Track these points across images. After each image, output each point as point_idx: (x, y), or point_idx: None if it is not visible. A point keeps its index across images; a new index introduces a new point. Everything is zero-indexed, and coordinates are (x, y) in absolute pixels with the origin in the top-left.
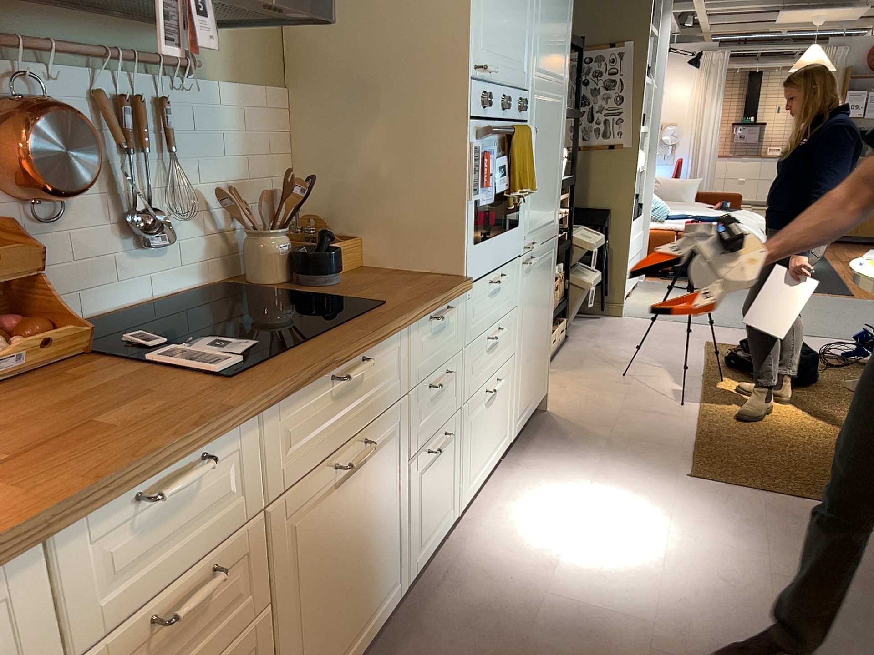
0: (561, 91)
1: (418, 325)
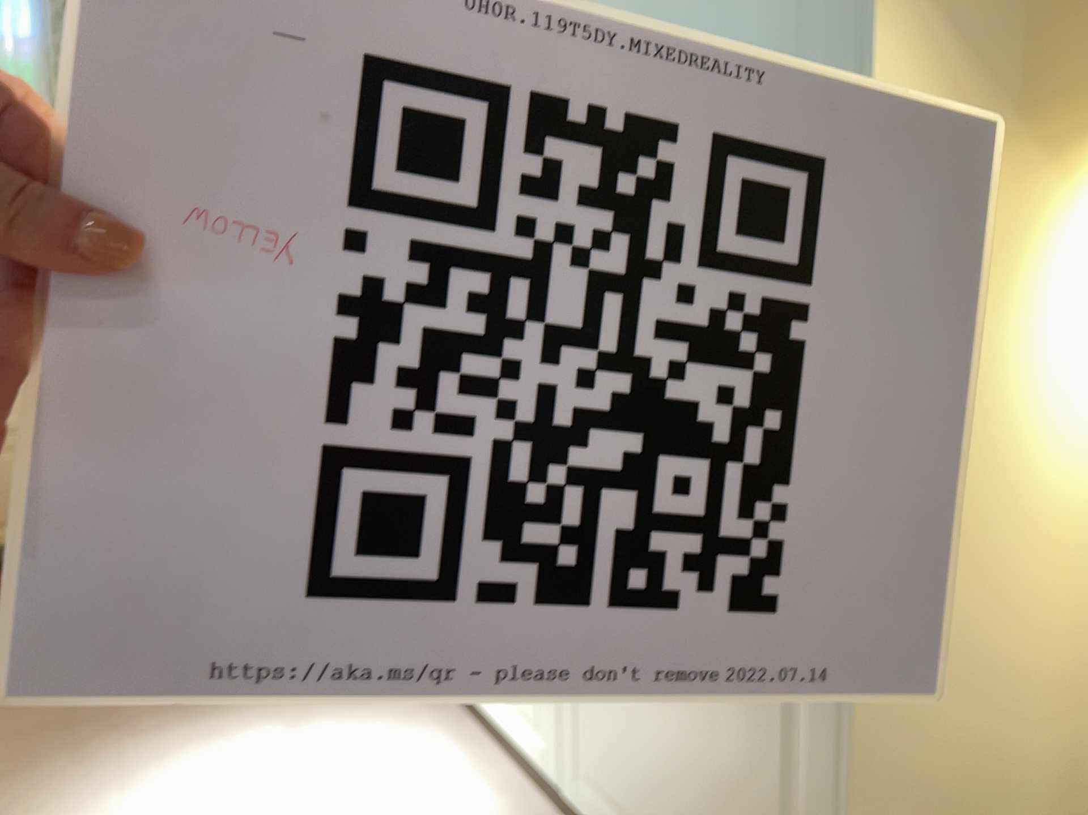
0: None
1: None
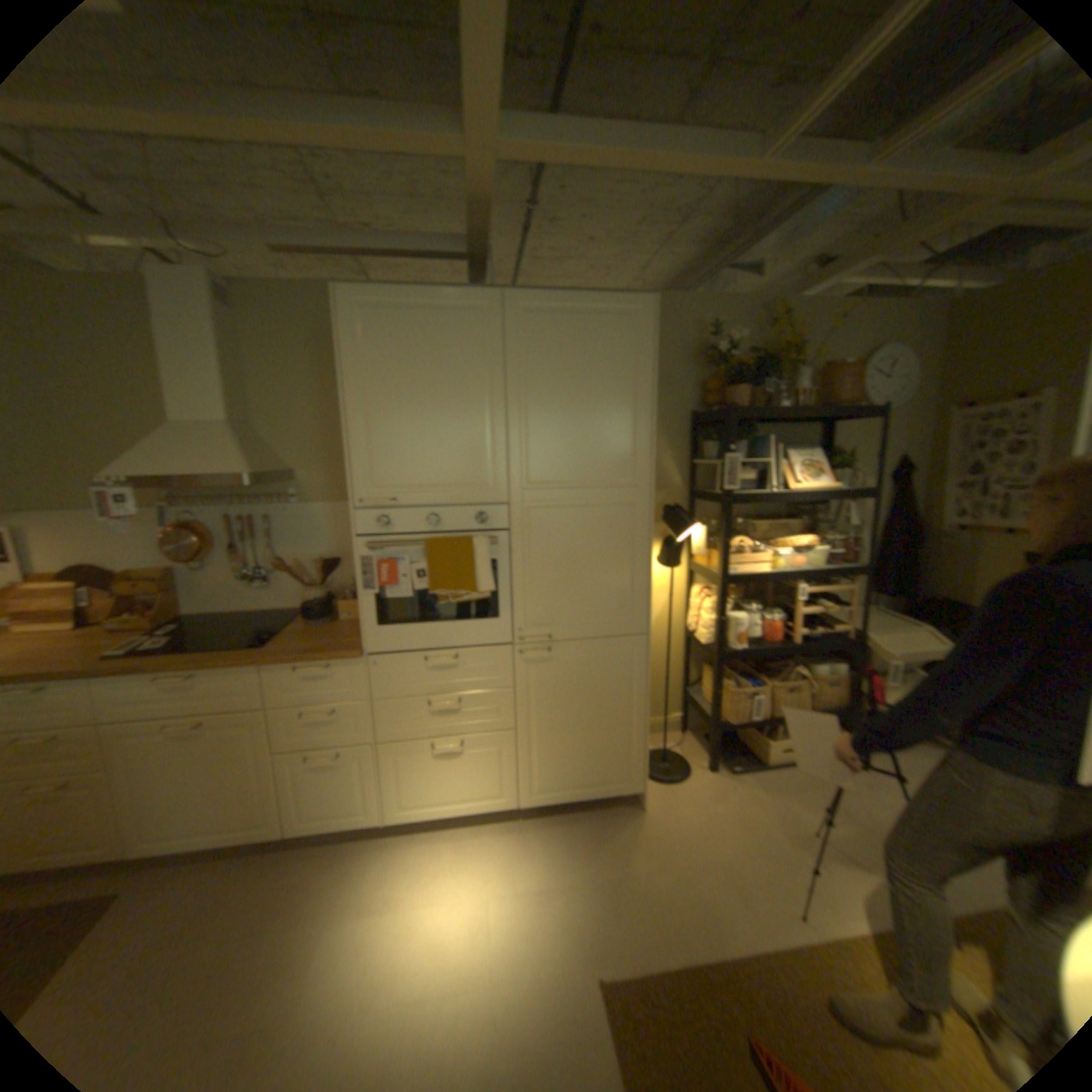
0: (622, 492)
1: (270, 670)
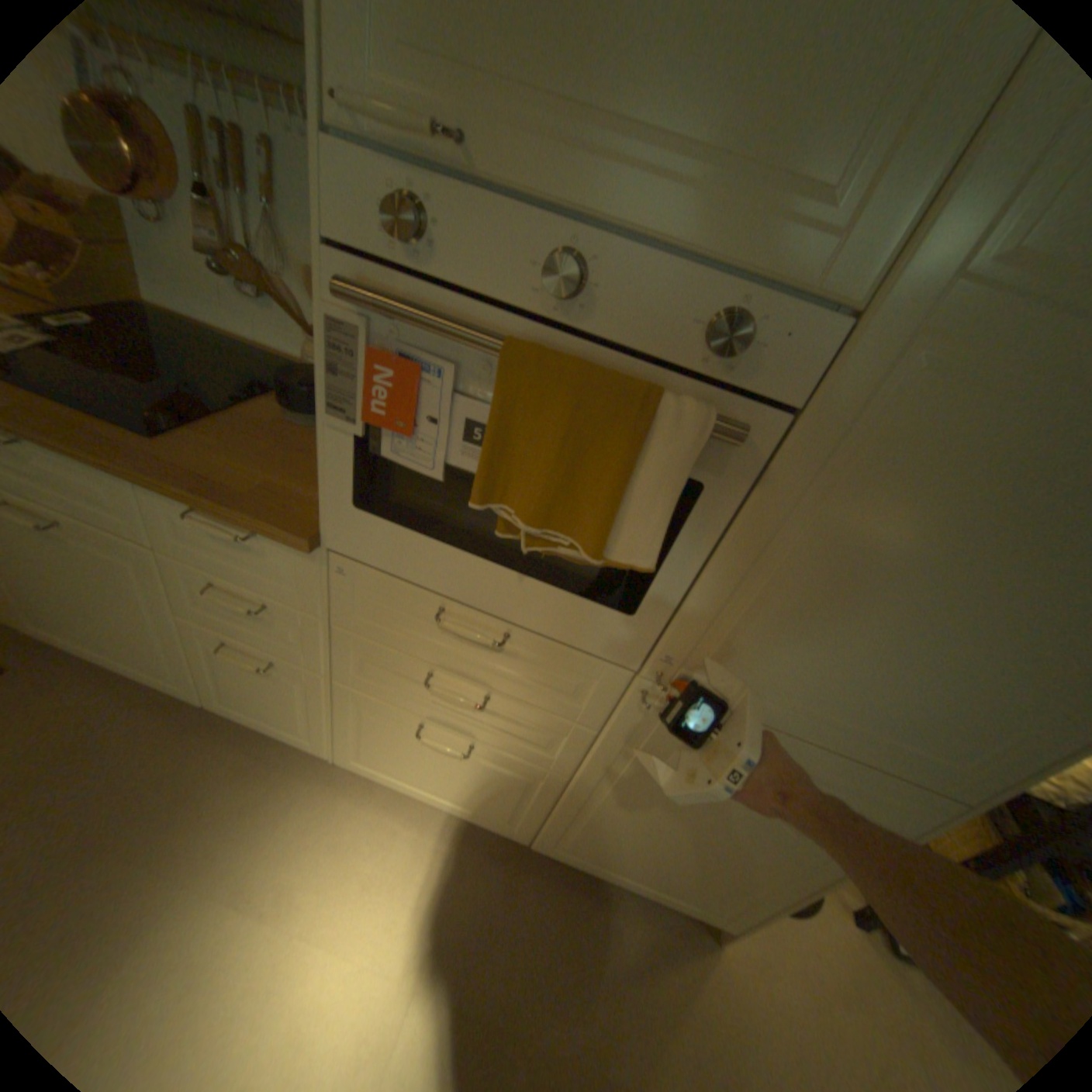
0: None
1: (154, 493)
